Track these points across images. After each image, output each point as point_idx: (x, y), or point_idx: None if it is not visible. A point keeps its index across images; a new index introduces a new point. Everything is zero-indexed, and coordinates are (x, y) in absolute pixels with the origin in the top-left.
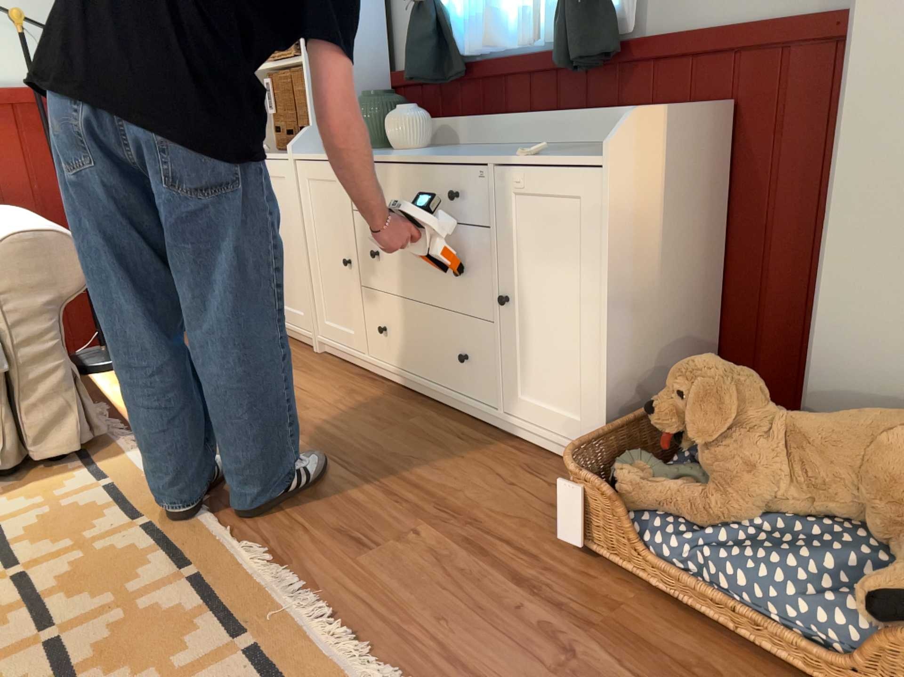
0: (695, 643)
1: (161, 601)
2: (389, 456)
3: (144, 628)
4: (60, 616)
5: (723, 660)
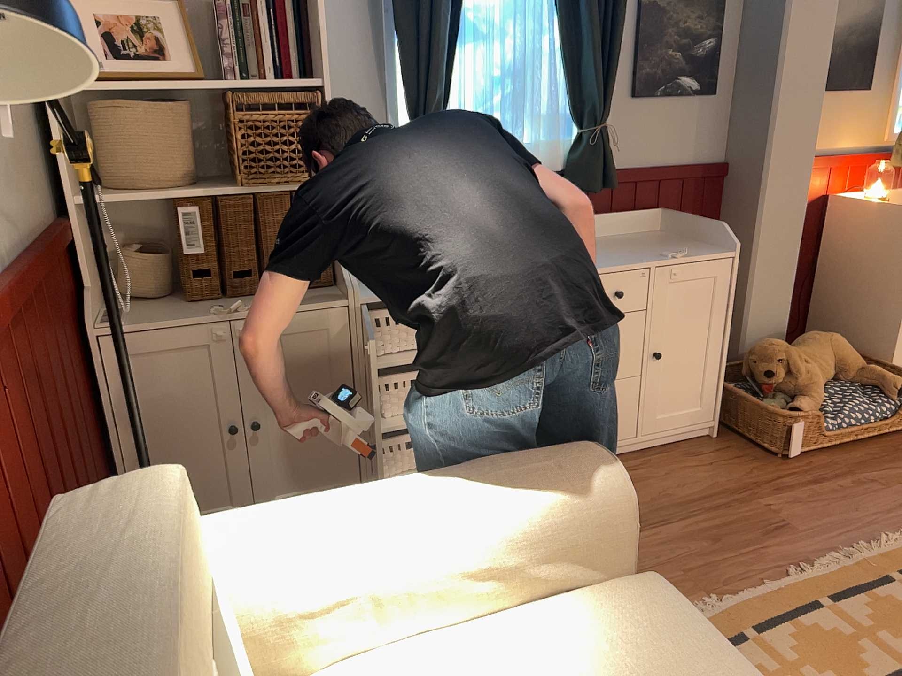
0: (857, 452)
1: (864, 615)
2: (654, 501)
3: (896, 623)
4: (893, 671)
5: (867, 450)
